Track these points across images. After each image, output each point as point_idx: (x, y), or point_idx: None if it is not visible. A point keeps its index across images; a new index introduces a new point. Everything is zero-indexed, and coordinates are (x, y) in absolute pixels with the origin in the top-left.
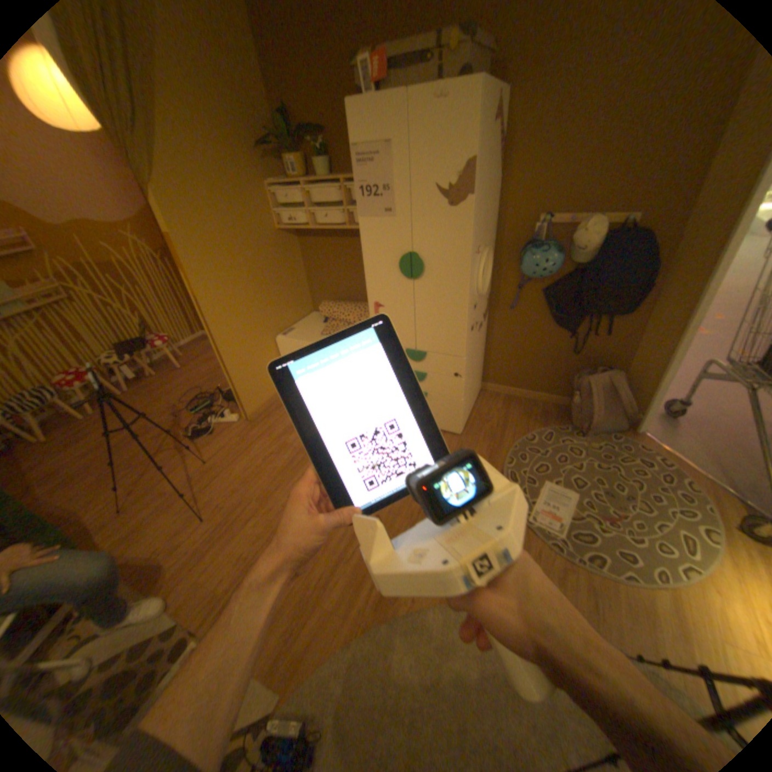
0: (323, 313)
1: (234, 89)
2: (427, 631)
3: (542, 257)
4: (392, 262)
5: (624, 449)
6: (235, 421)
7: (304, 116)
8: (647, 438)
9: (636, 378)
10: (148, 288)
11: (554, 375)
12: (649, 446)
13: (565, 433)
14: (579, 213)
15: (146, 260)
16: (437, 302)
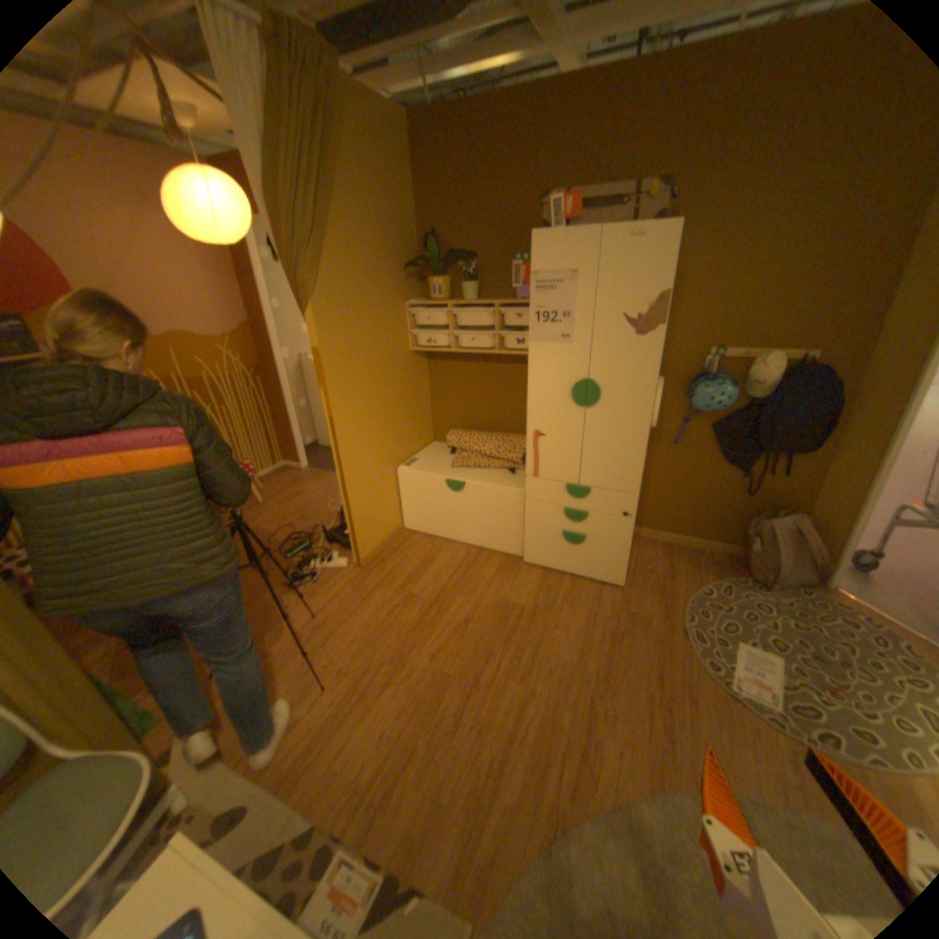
0: (451, 443)
1: (391, 215)
2: (645, 831)
3: (718, 390)
4: (562, 388)
5: (820, 607)
6: (343, 566)
7: (457, 243)
8: (841, 595)
9: (822, 524)
10: (236, 409)
11: (724, 520)
12: (847, 604)
13: (747, 587)
14: (753, 348)
15: (238, 378)
16: (611, 432)
